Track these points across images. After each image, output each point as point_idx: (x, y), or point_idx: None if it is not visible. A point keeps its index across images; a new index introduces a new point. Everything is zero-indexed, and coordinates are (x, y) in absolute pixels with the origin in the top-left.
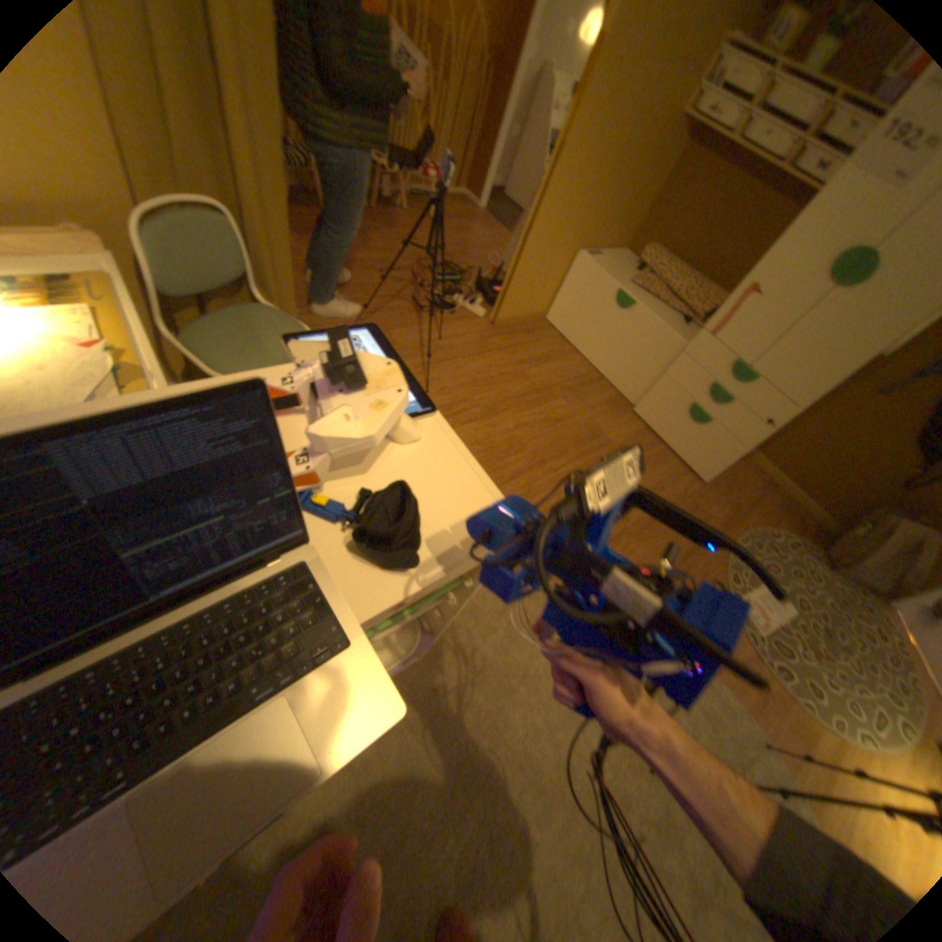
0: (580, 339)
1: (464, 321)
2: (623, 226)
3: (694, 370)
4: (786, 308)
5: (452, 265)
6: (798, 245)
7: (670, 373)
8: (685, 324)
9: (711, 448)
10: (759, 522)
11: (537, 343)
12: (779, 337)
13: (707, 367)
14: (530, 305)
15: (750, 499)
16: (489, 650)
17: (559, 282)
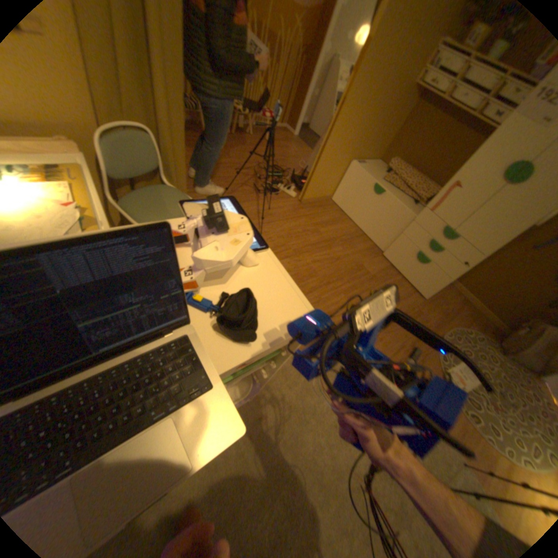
0: (352, 211)
1: (284, 199)
2: (379, 146)
3: (420, 231)
4: (476, 196)
5: (277, 167)
6: (484, 159)
7: (405, 233)
8: (415, 204)
9: (430, 278)
10: (459, 324)
11: (326, 213)
12: (472, 213)
13: (428, 230)
14: (323, 191)
15: (453, 310)
16: (293, 396)
17: (340, 178)
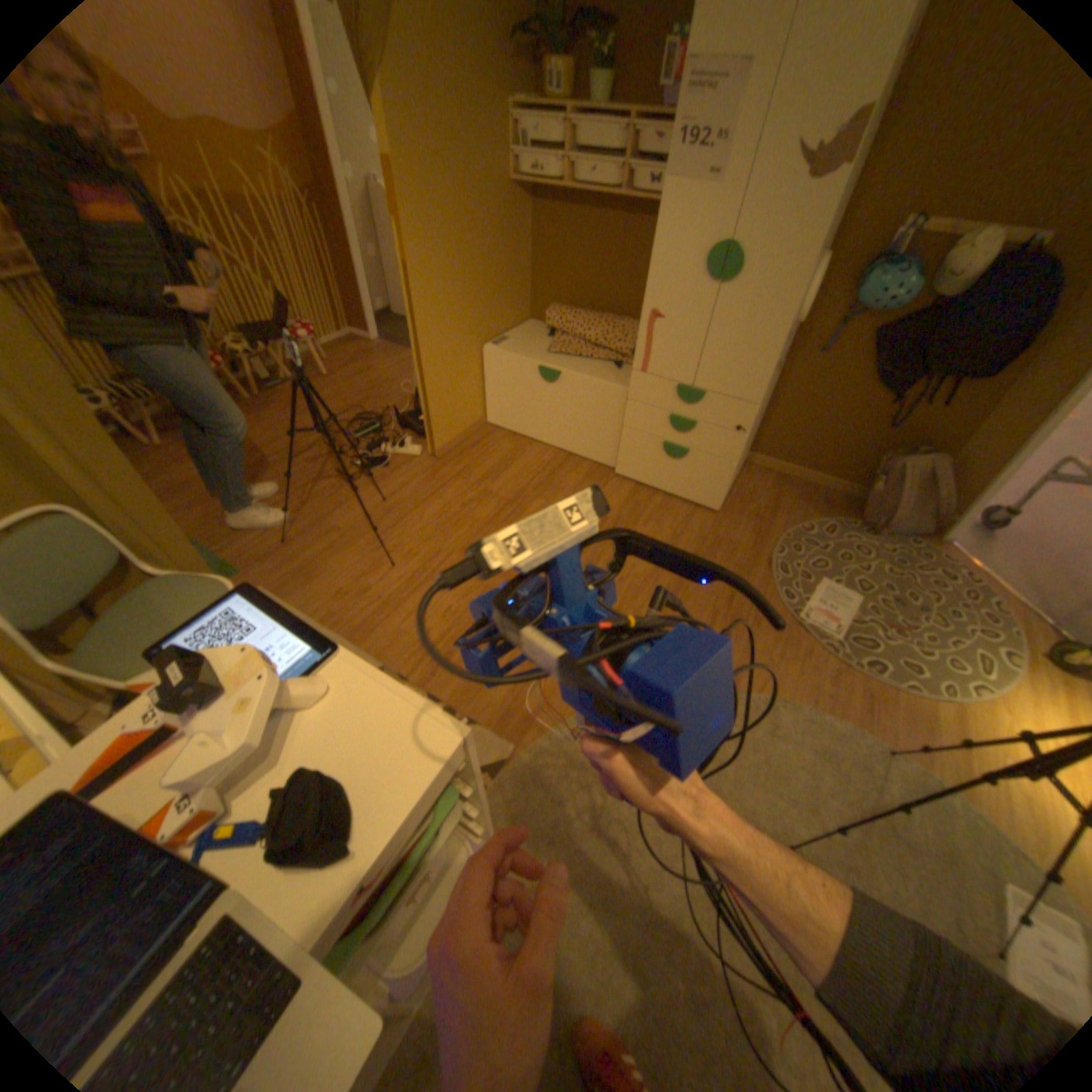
0: (528, 427)
1: (401, 467)
2: (513, 302)
3: (645, 411)
4: (689, 322)
5: (364, 414)
6: (667, 263)
7: (628, 422)
8: (617, 369)
9: (702, 477)
10: (784, 523)
11: (488, 453)
12: (699, 350)
13: (655, 404)
14: (462, 418)
15: (766, 505)
16: (568, 813)
17: (478, 383)
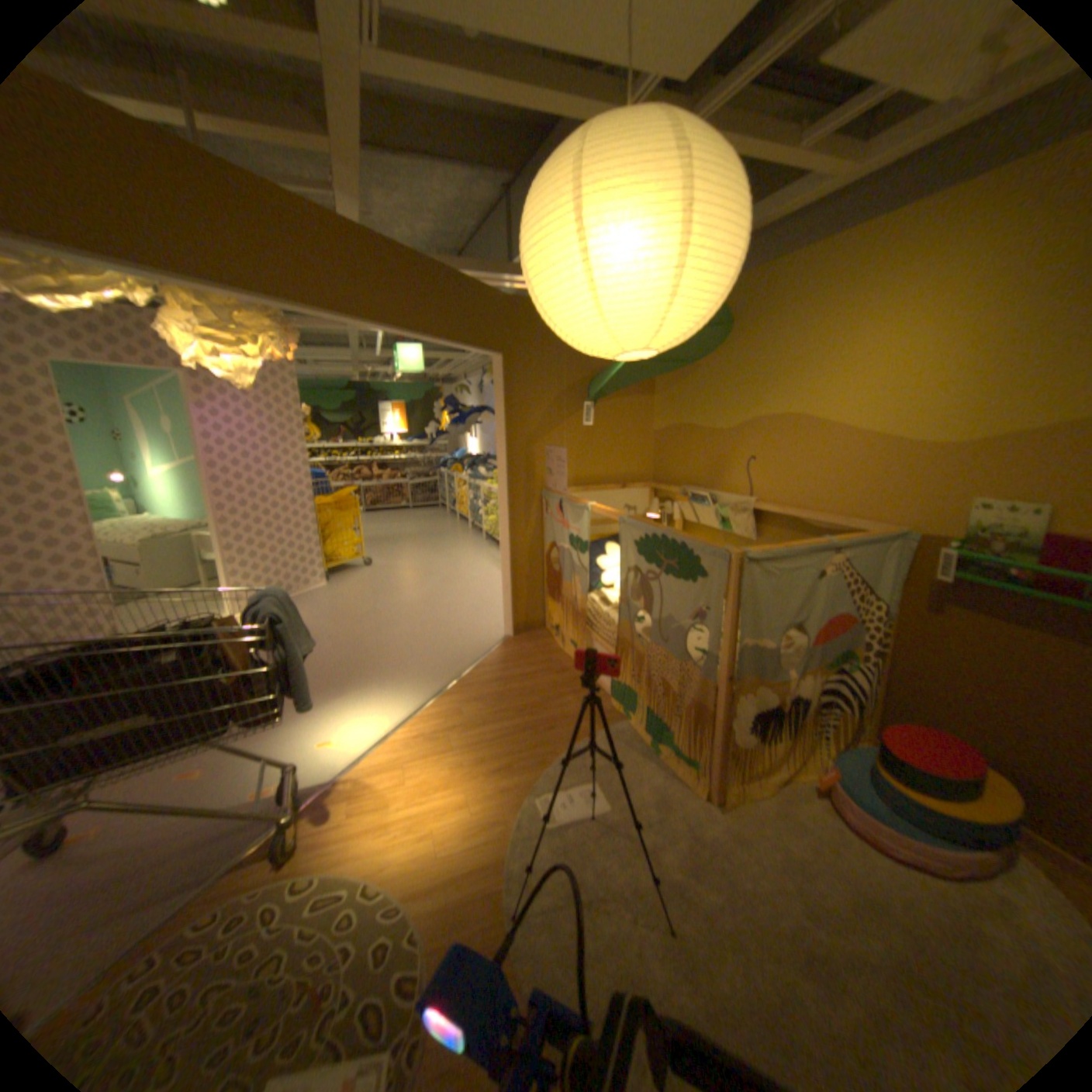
0: None
1: None
2: None
3: None
4: None
5: None
6: None
7: None
8: None
9: None
10: None
11: None
12: None
13: None
14: None
15: None
16: None
17: None
